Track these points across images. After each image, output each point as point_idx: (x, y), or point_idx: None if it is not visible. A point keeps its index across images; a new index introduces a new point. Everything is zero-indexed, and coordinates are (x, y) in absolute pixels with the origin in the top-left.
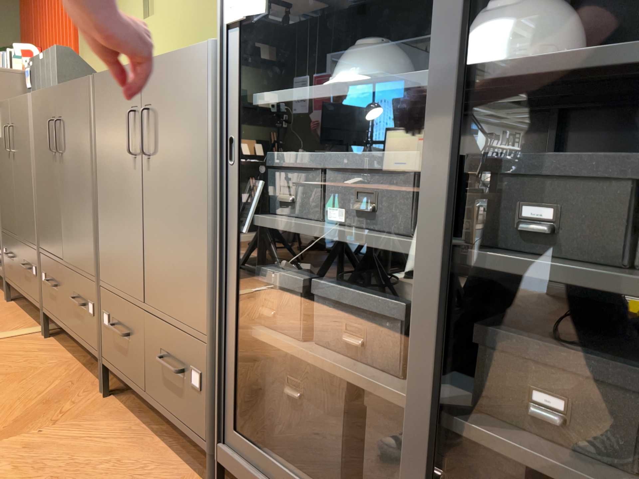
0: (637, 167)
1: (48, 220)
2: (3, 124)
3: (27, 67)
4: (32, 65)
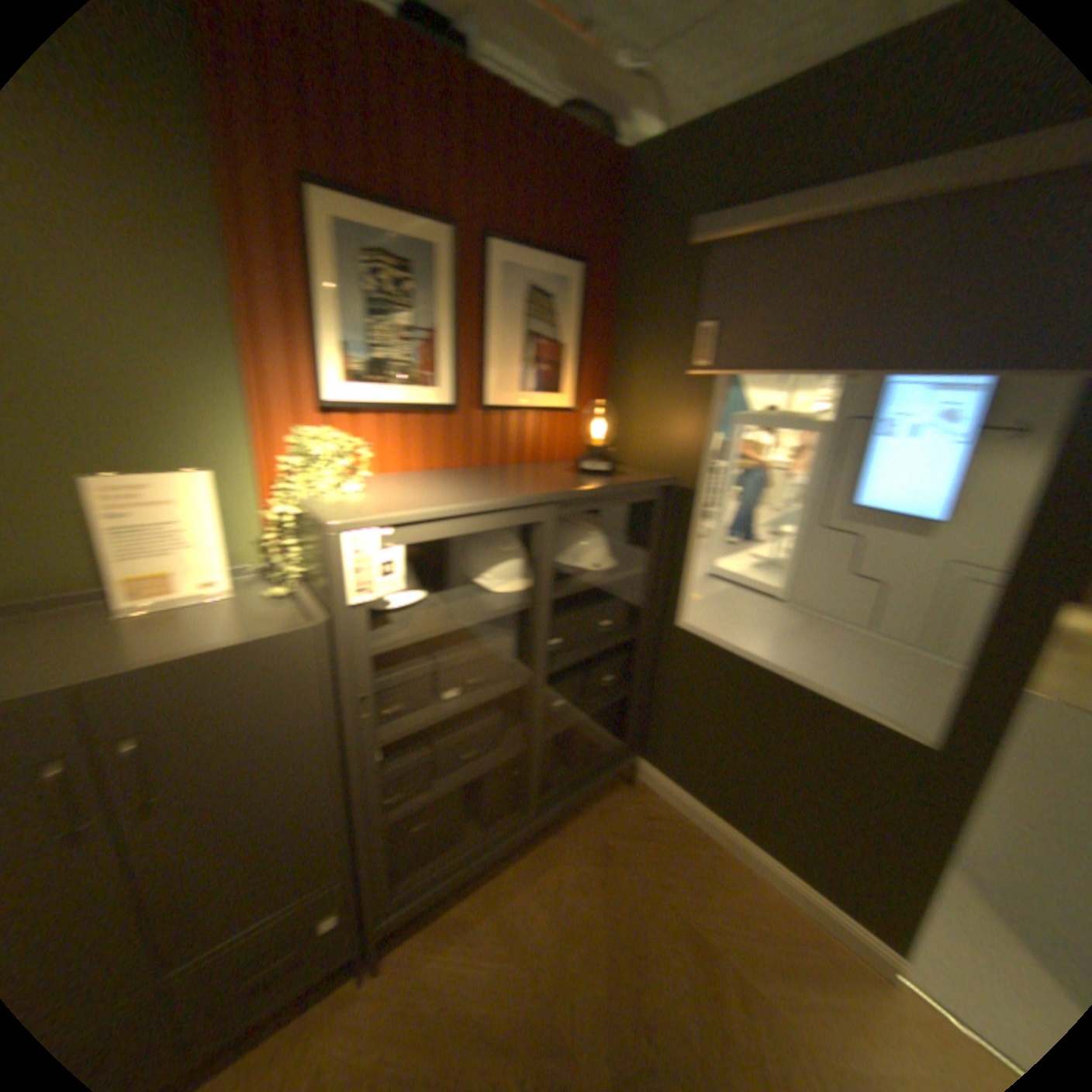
0: (575, 615)
1: None
2: None
3: None
4: None
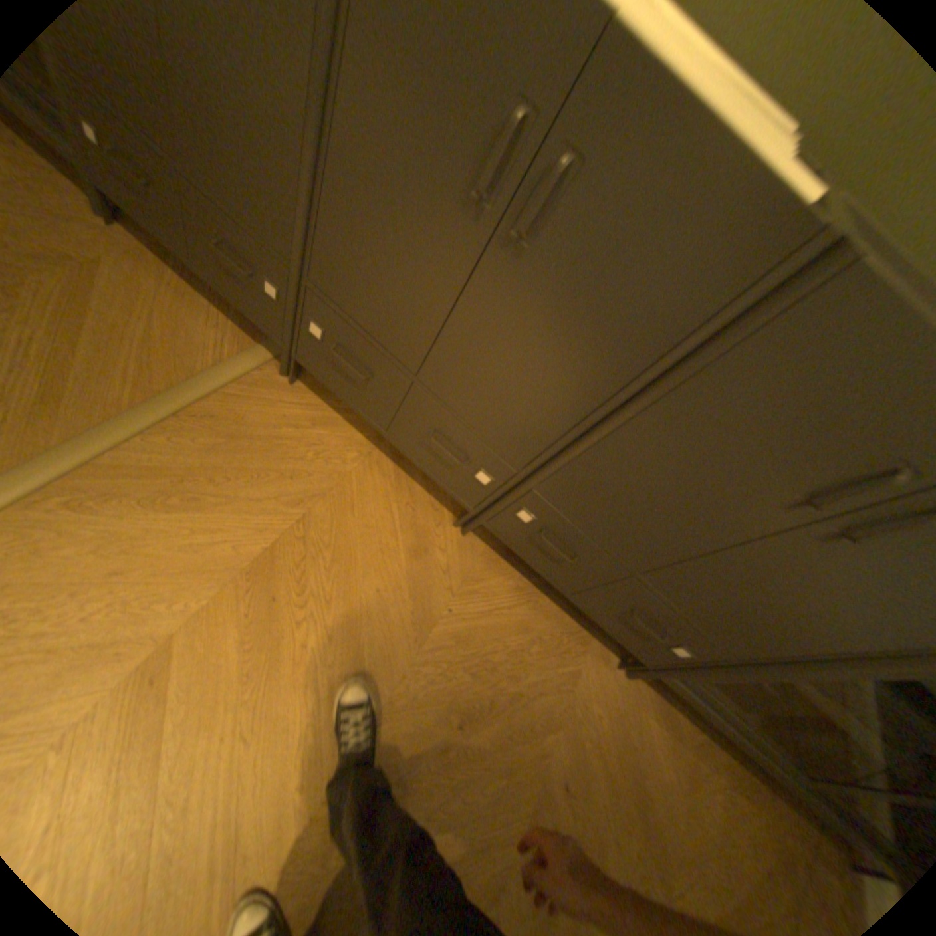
0: None
1: (373, 277)
2: None
3: None
4: None
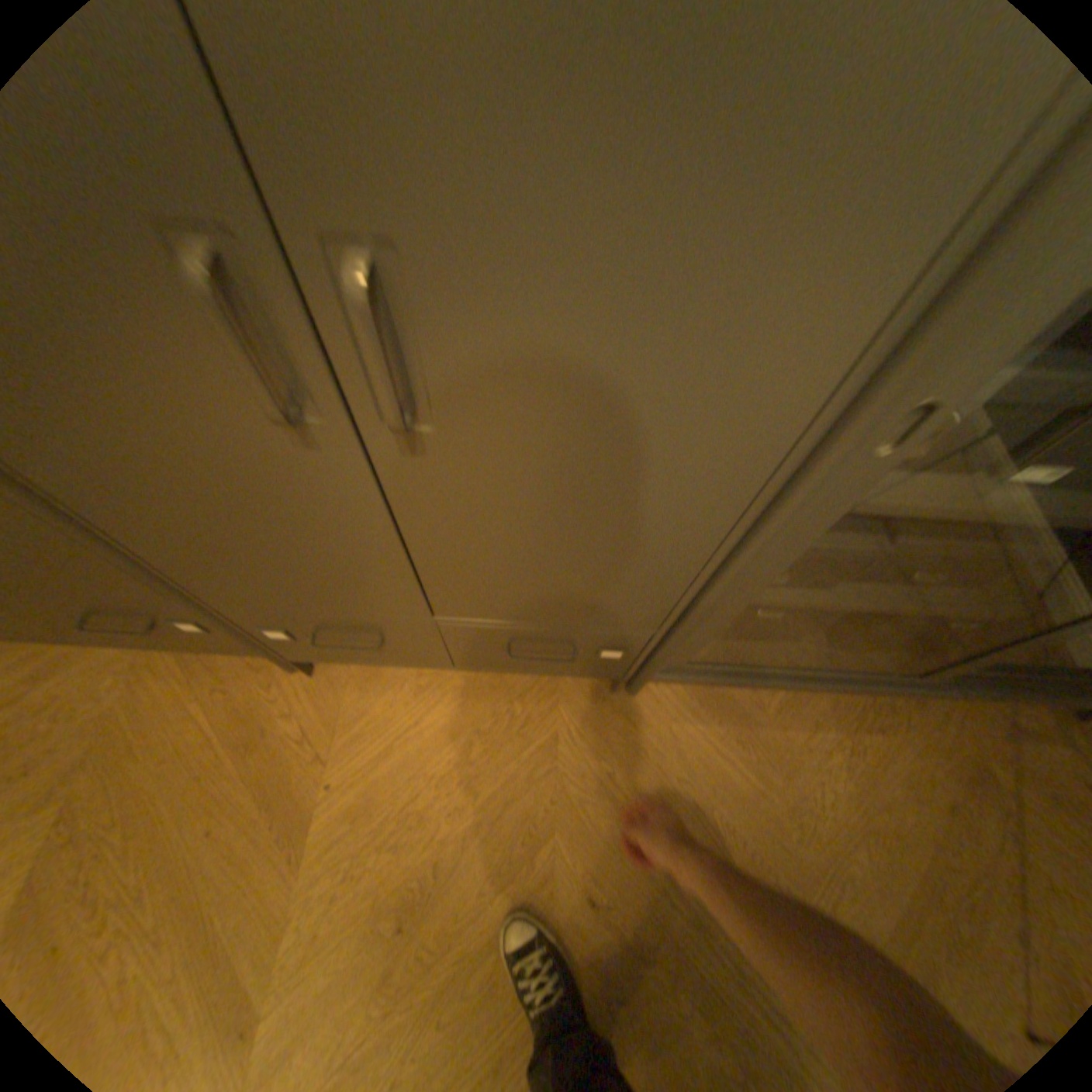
0: None
1: None
2: None
3: None
4: None
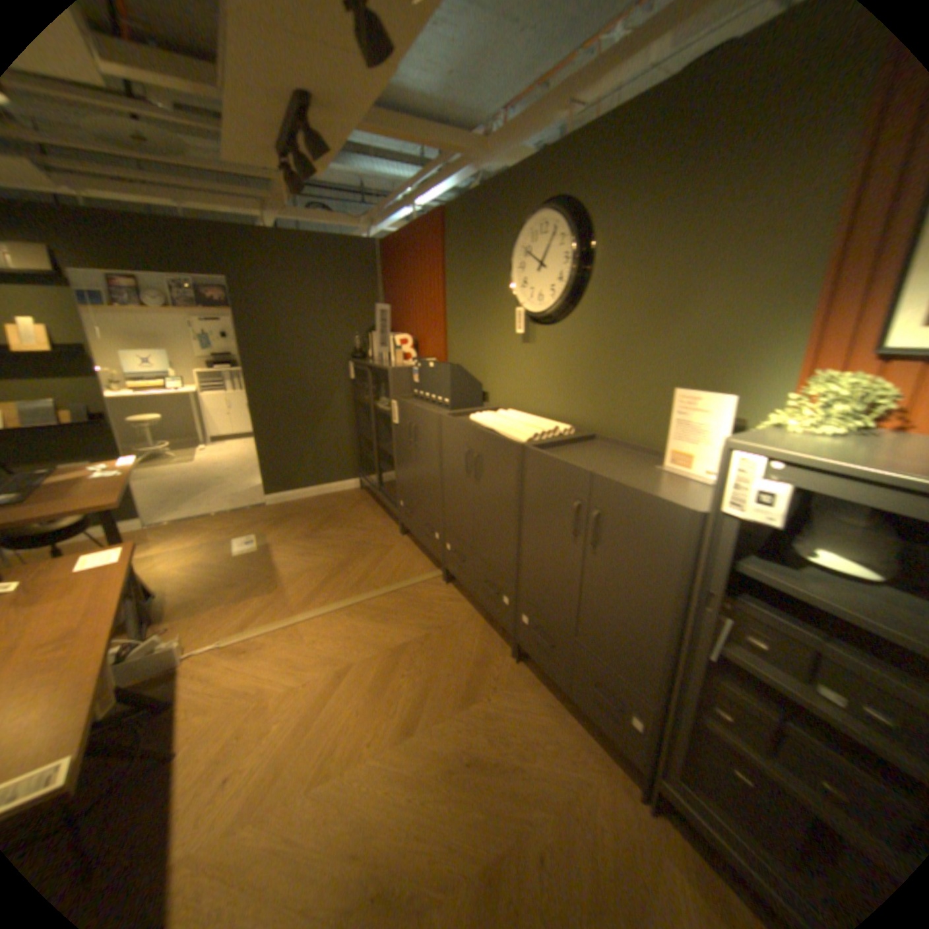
0: None
1: (456, 513)
2: (403, 417)
3: (413, 364)
4: (419, 365)
